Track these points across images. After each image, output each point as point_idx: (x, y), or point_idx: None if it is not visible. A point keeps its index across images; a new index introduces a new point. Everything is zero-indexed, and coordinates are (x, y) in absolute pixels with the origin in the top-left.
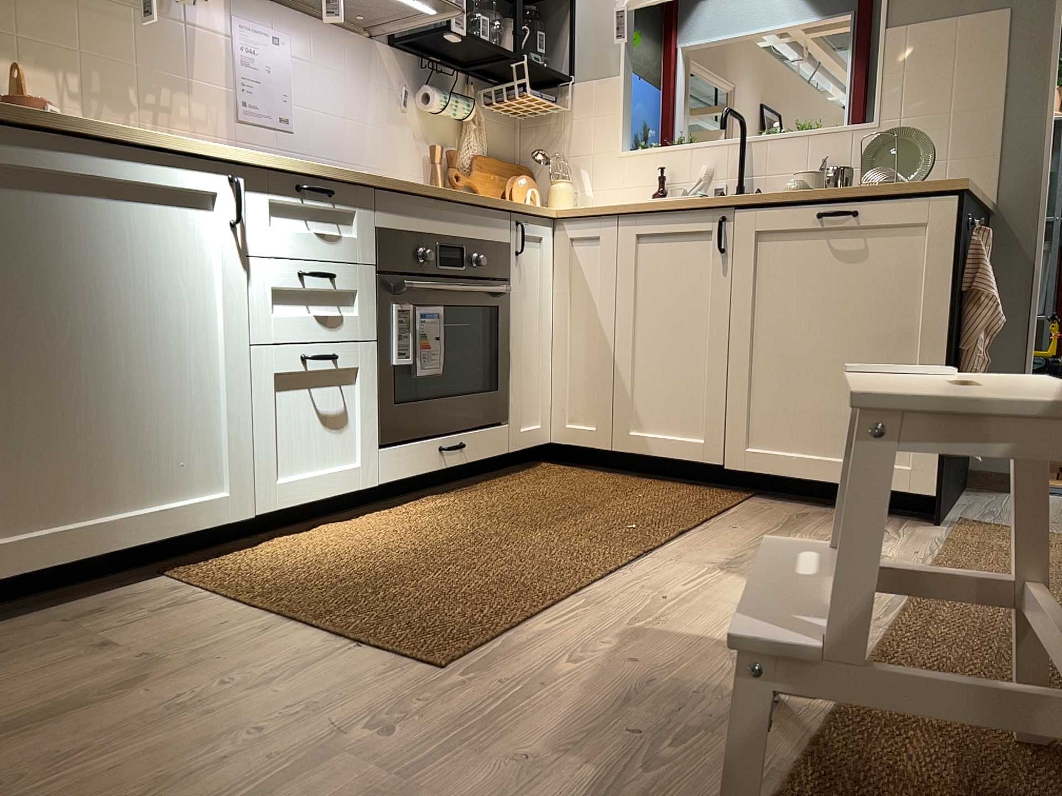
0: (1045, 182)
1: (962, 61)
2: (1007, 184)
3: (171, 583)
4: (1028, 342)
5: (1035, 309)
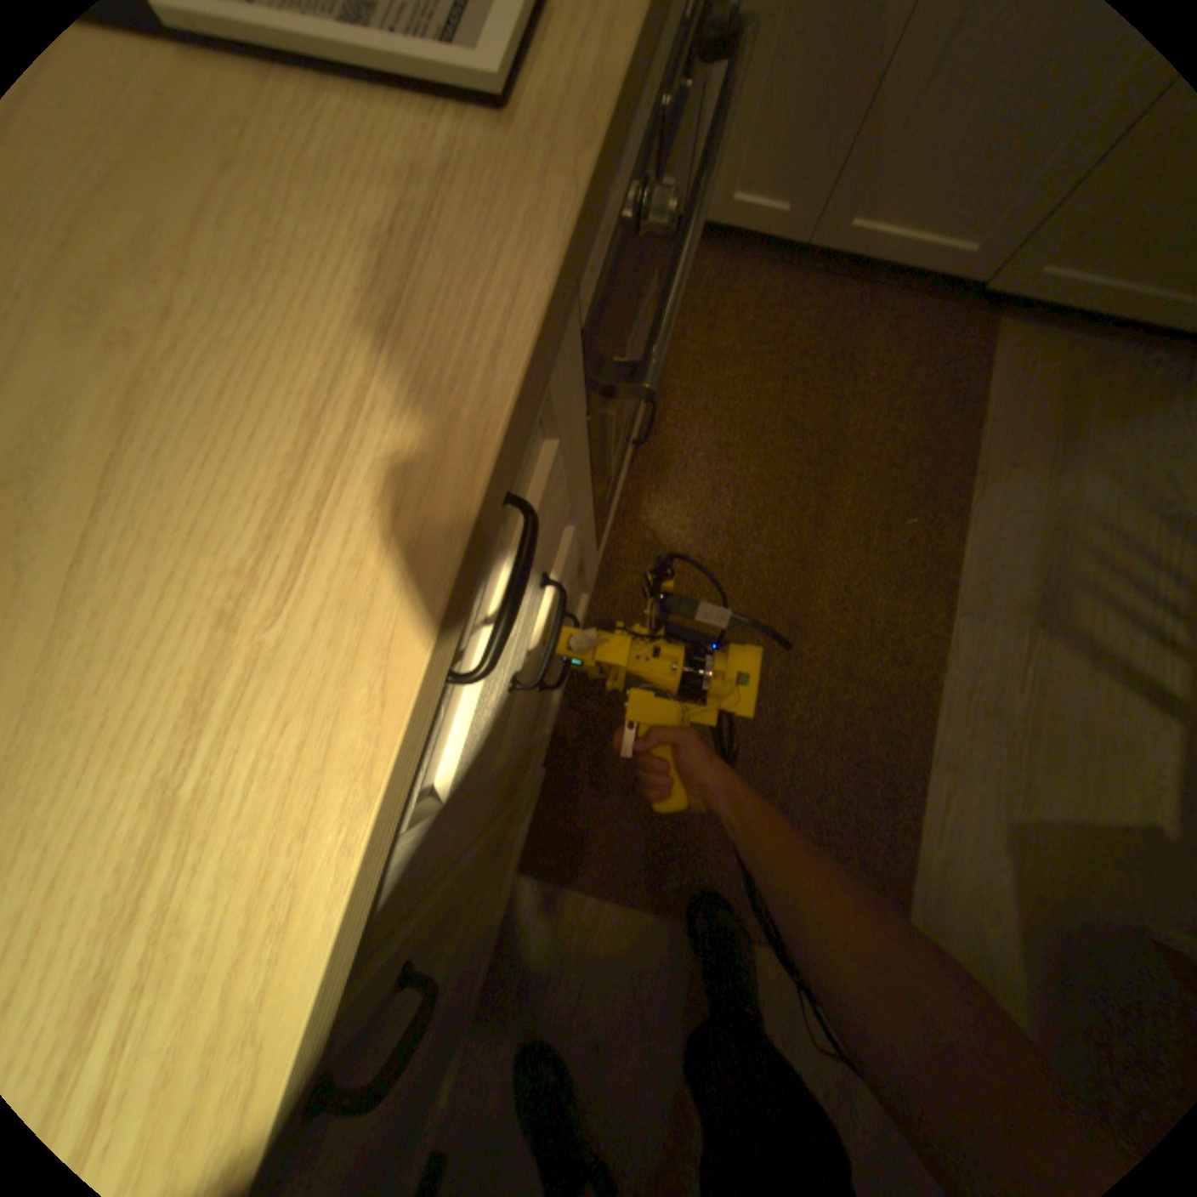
0: None
1: None
2: None
3: (531, 895)
4: None
5: None
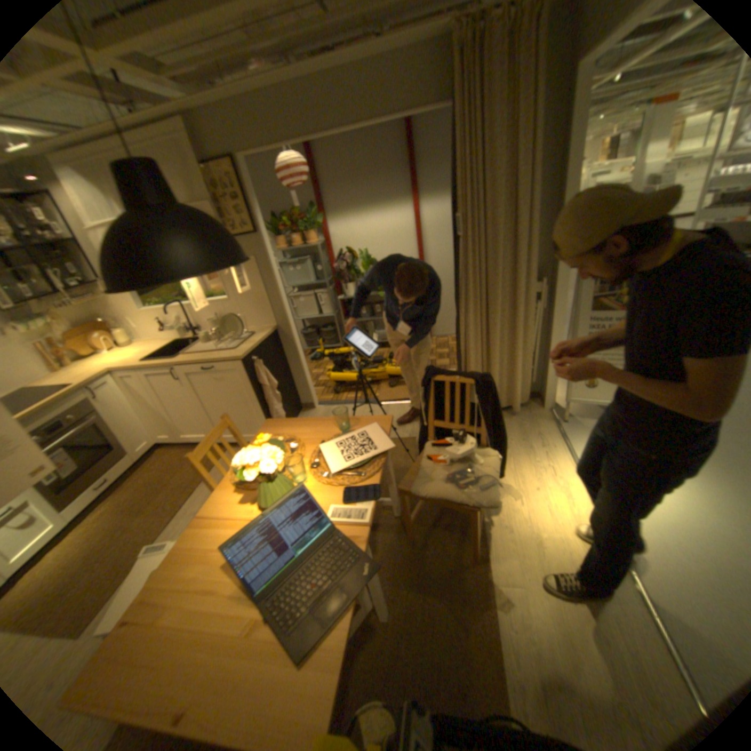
0: (290, 316)
1: (248, 274)
2: (279, 317)
3: None
4: (303, 366)
5: (303, 354)
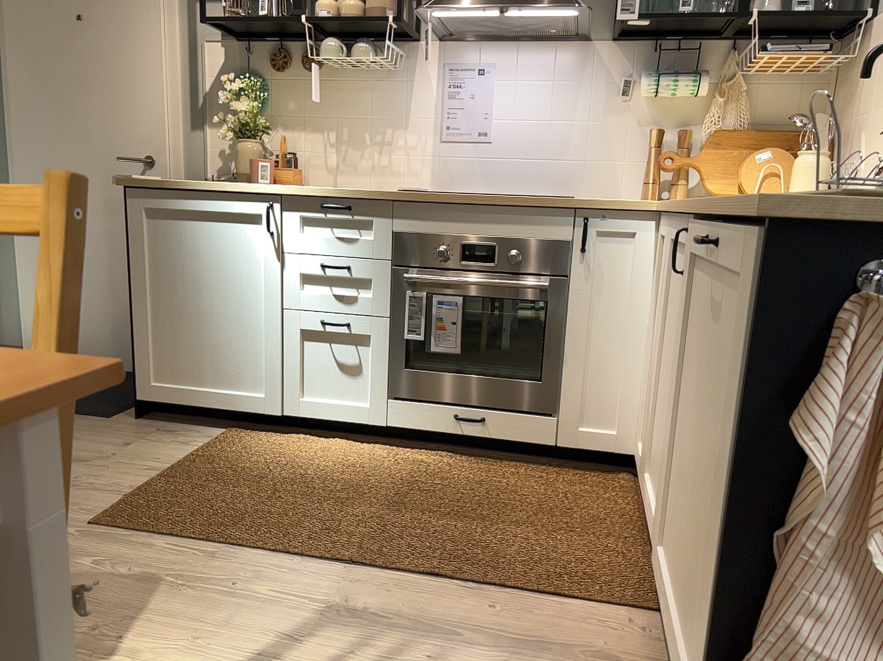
0: None
1: None
2: None
3: (215, 432)
4: None
5: None
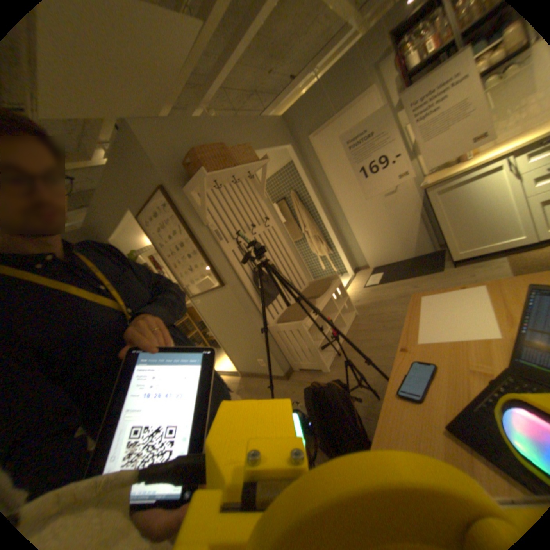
0: None
1: None
2: None
3: (503, 260)
4: None
5: None
